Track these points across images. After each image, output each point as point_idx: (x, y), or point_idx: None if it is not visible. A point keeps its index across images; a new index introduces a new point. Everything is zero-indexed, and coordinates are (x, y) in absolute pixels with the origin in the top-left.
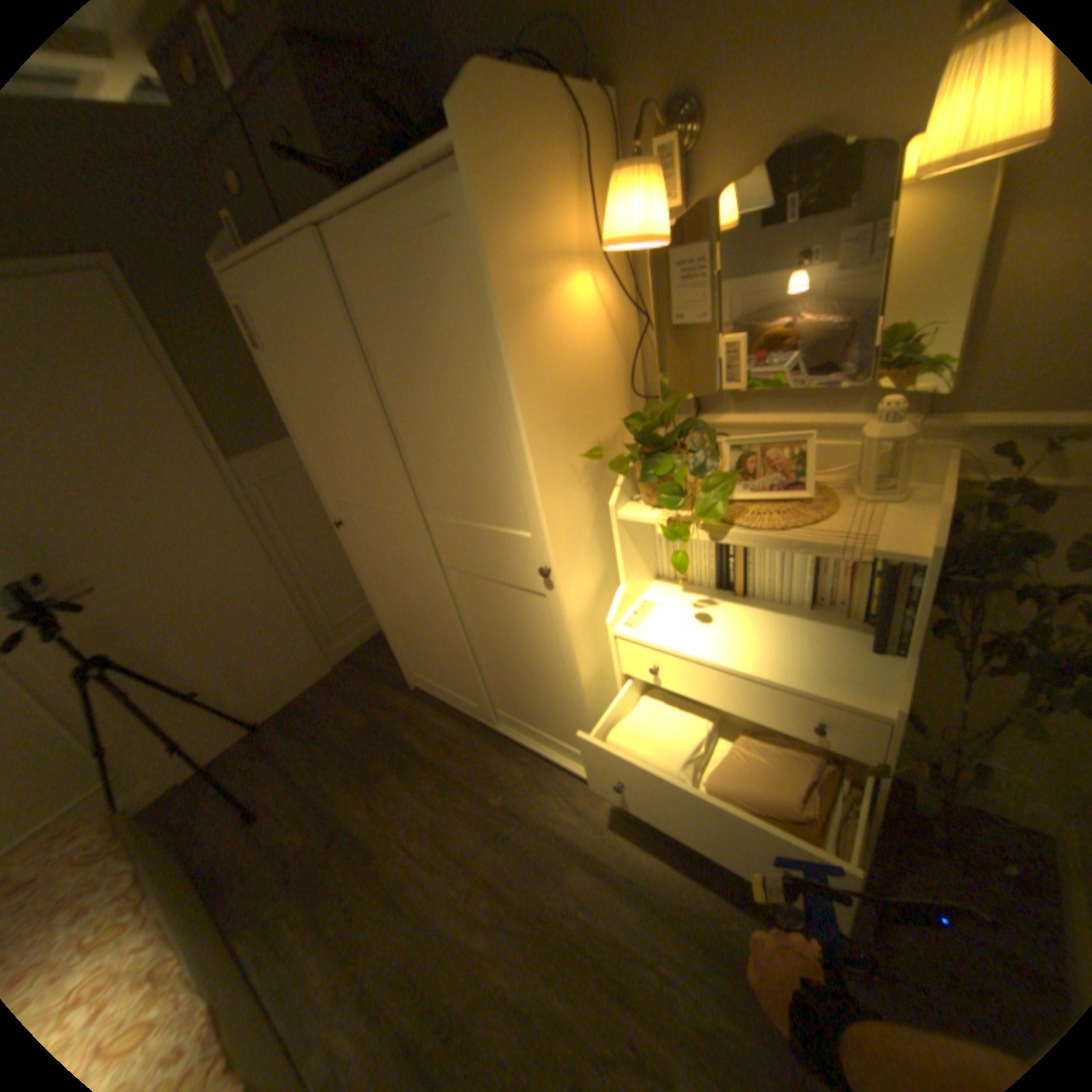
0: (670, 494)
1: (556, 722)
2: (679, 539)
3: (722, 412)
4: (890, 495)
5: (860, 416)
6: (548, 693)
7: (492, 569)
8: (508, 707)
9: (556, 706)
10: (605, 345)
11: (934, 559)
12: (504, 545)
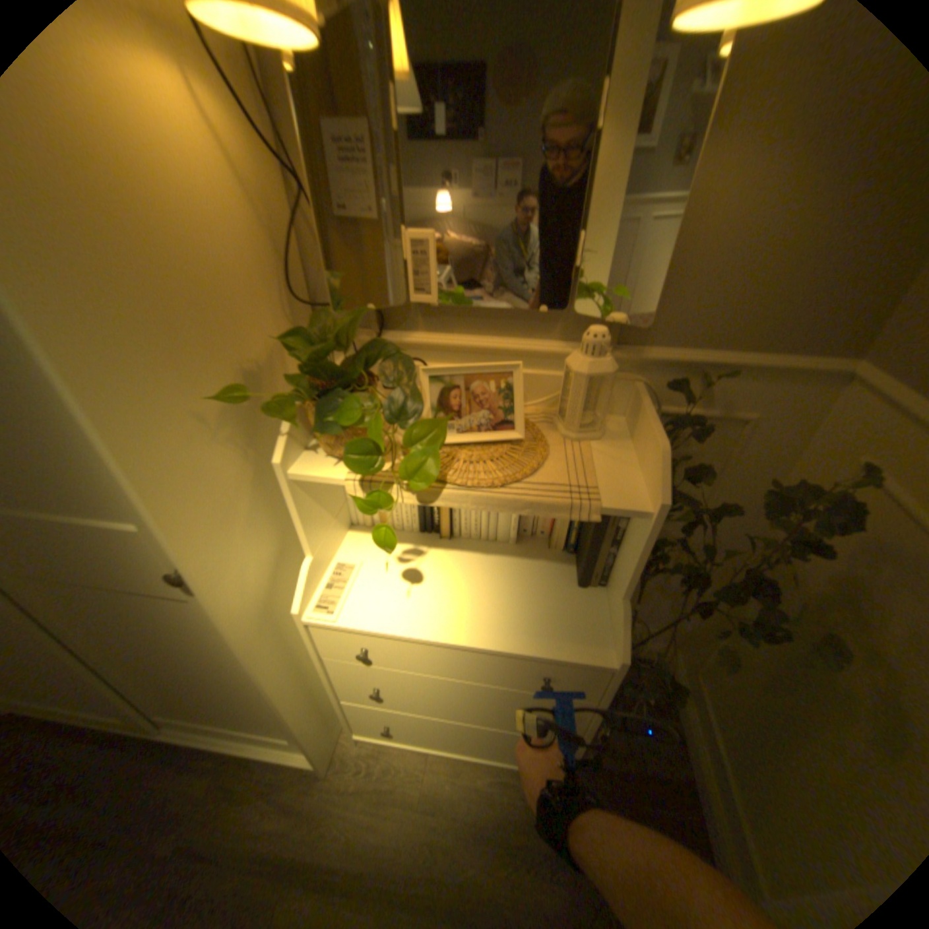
0: (361, 451)
1: (239, 720)
2: (378, 504)
3: (410, 327)
4: (591, 431)
5: (555, 342)
6: (221, 697)
7: (79, 573)
8: (168, 713)
9: (237, 707)
10: (230, 209)
11: (657, 514)
12: (88, 541)
